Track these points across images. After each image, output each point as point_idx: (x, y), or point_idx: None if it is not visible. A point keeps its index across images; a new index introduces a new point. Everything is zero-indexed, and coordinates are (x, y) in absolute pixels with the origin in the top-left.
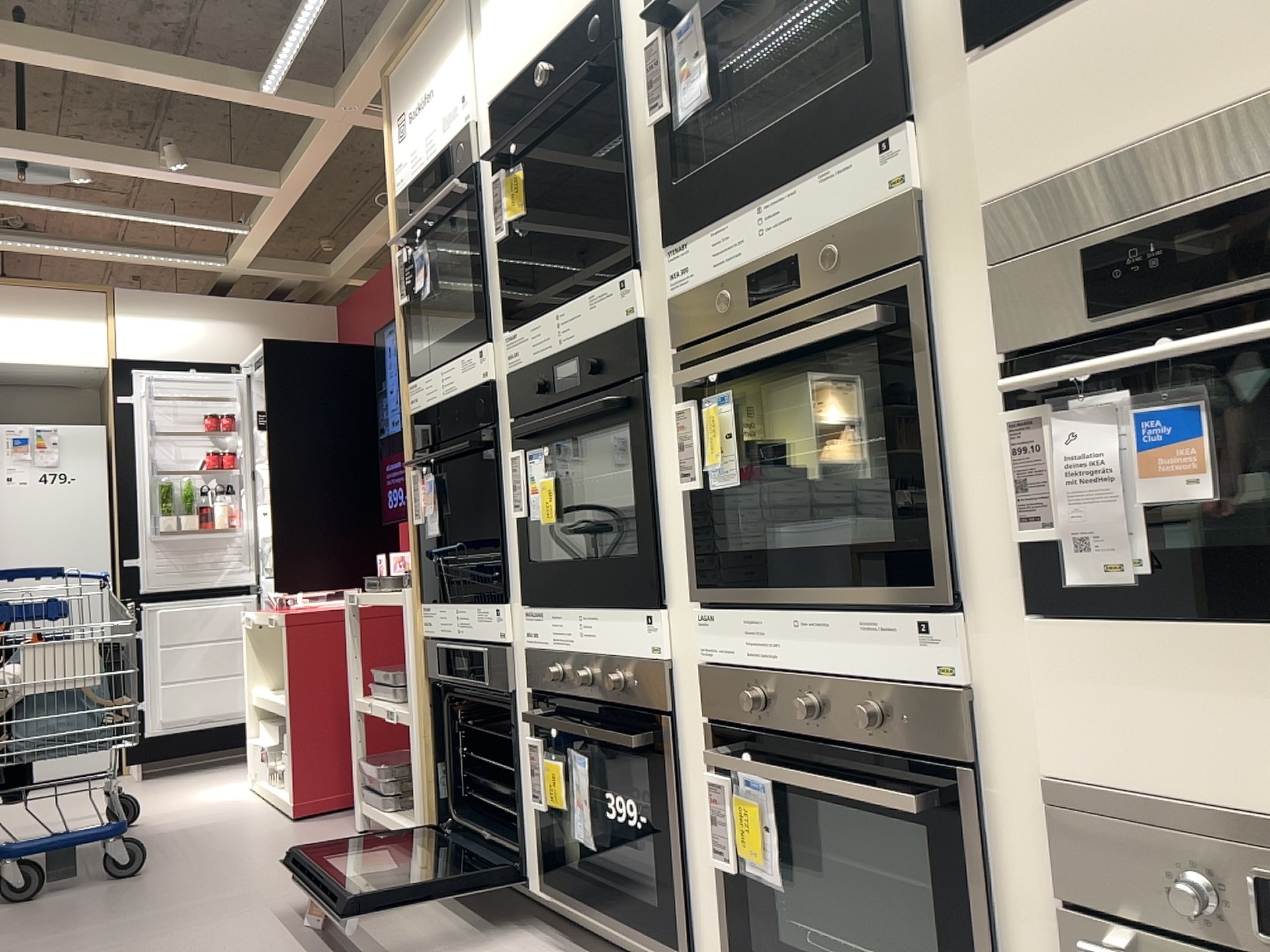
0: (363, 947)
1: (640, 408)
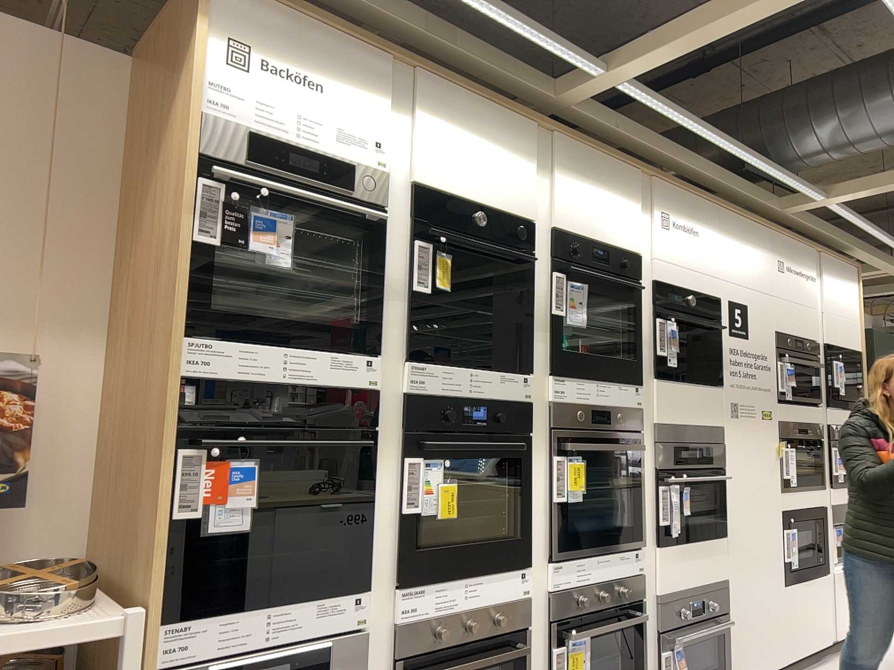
0: None
1: (527, 448)
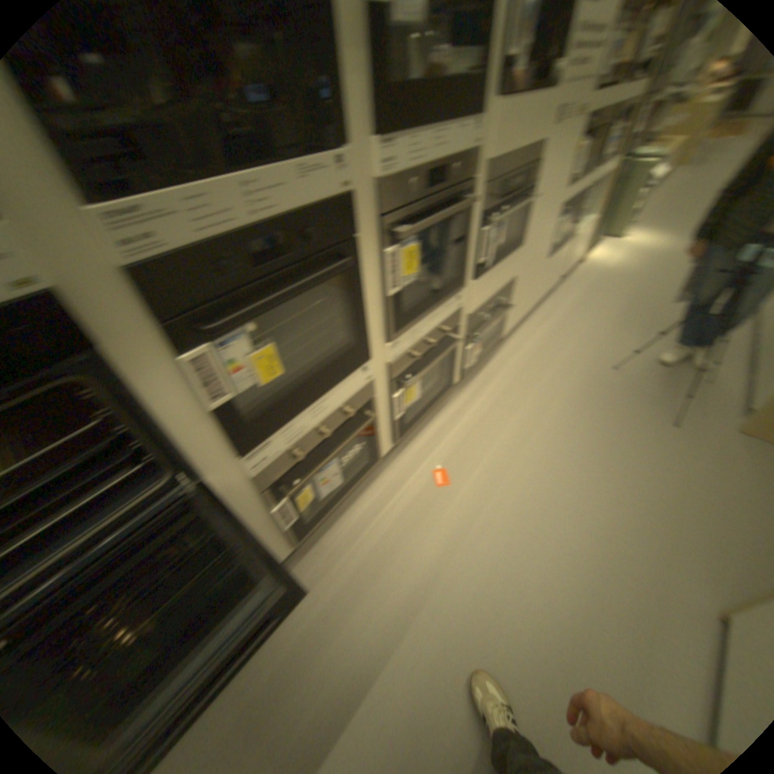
0: (293, 695)
1: (360, 259)
